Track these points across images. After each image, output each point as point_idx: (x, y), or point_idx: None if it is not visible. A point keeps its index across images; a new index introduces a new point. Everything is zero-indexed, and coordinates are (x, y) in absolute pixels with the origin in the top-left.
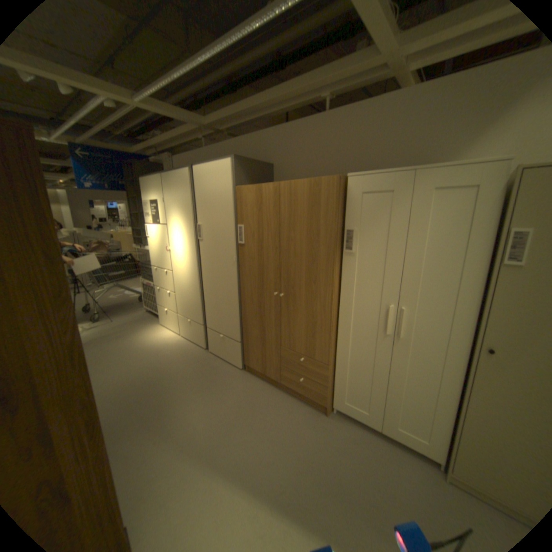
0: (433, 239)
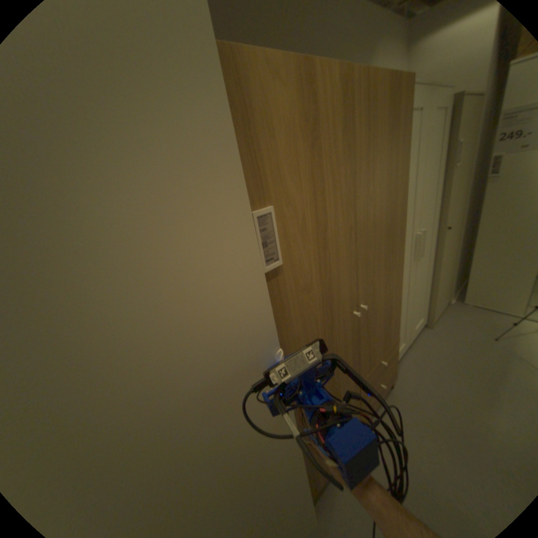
0: (431, 160)
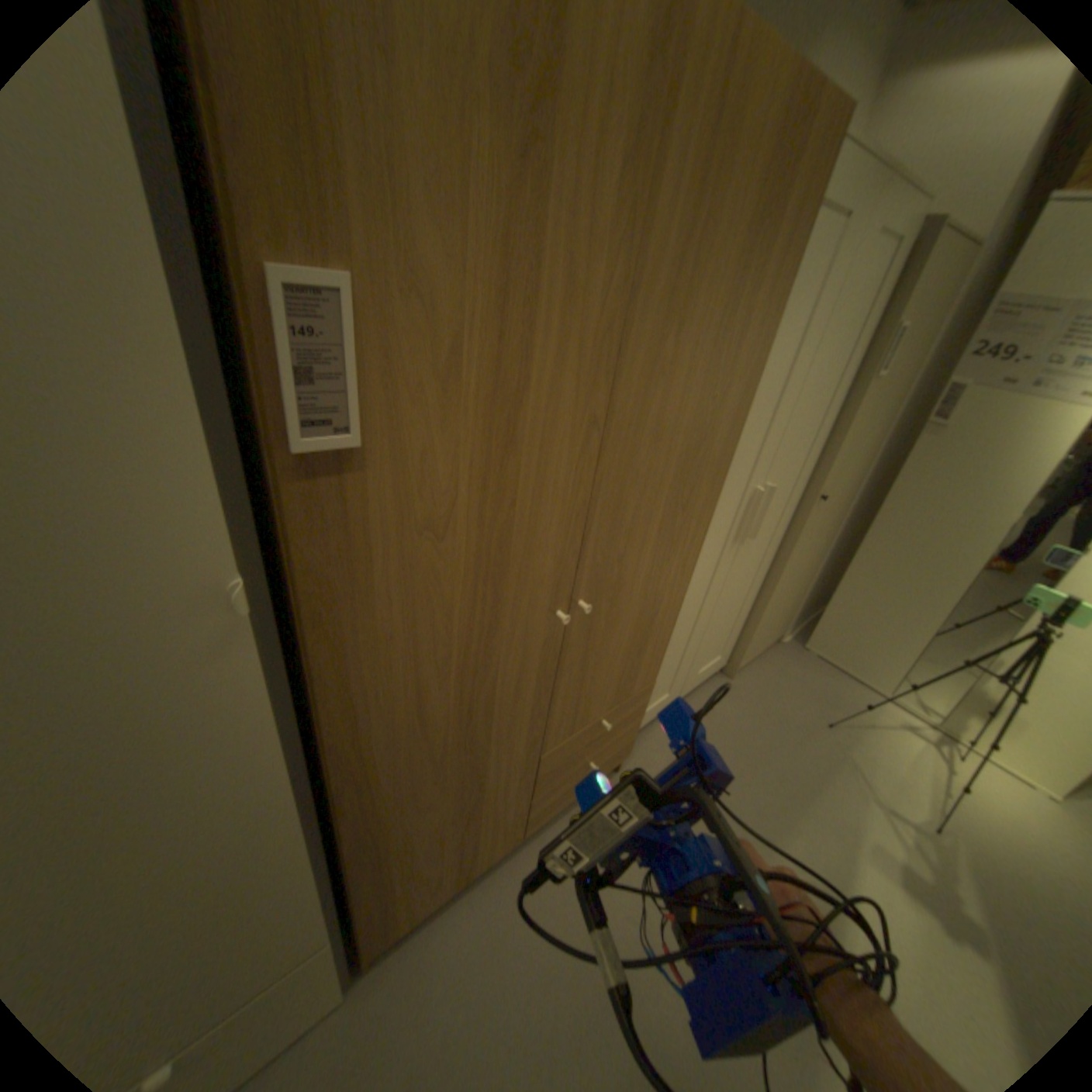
0: (835, 342)
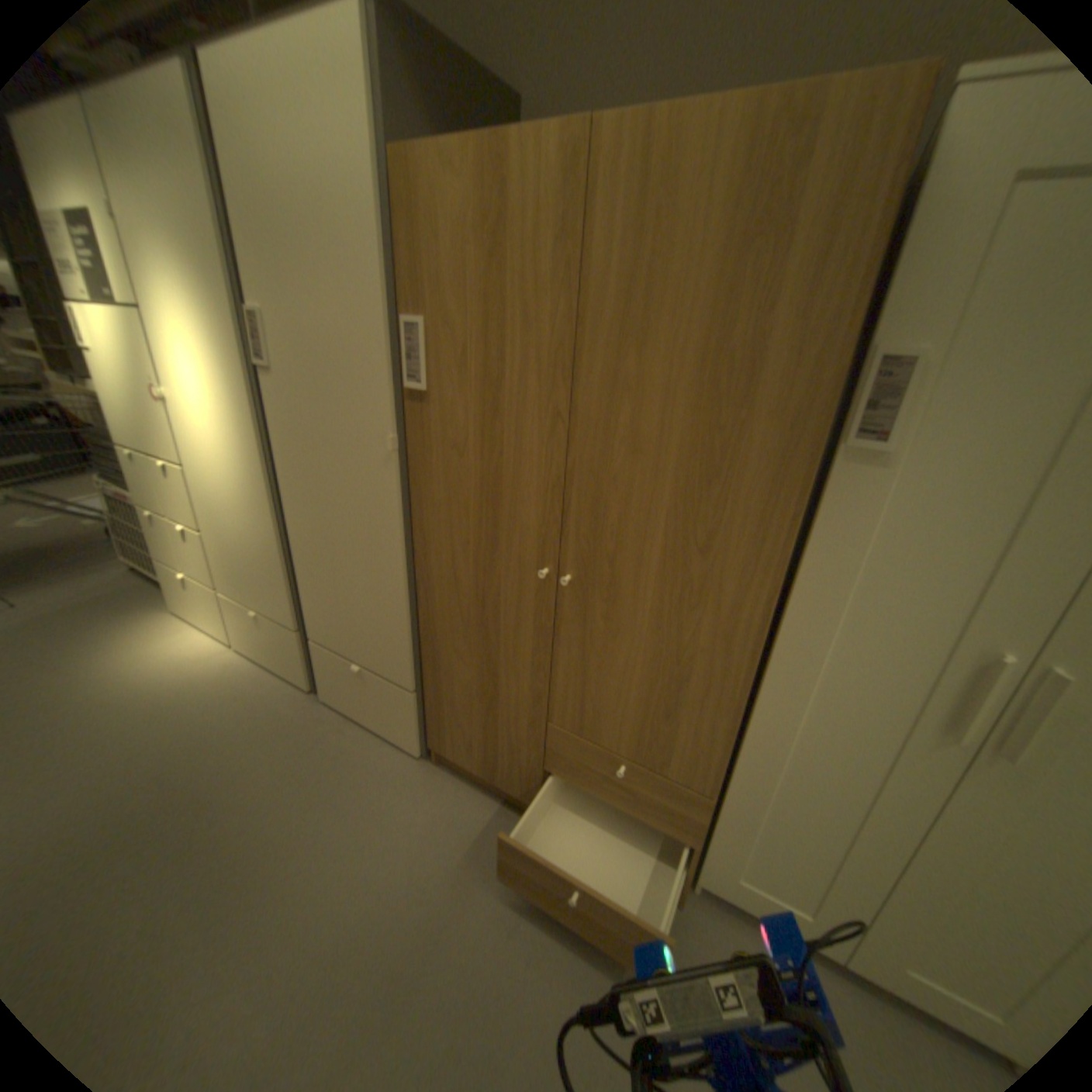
0: None
